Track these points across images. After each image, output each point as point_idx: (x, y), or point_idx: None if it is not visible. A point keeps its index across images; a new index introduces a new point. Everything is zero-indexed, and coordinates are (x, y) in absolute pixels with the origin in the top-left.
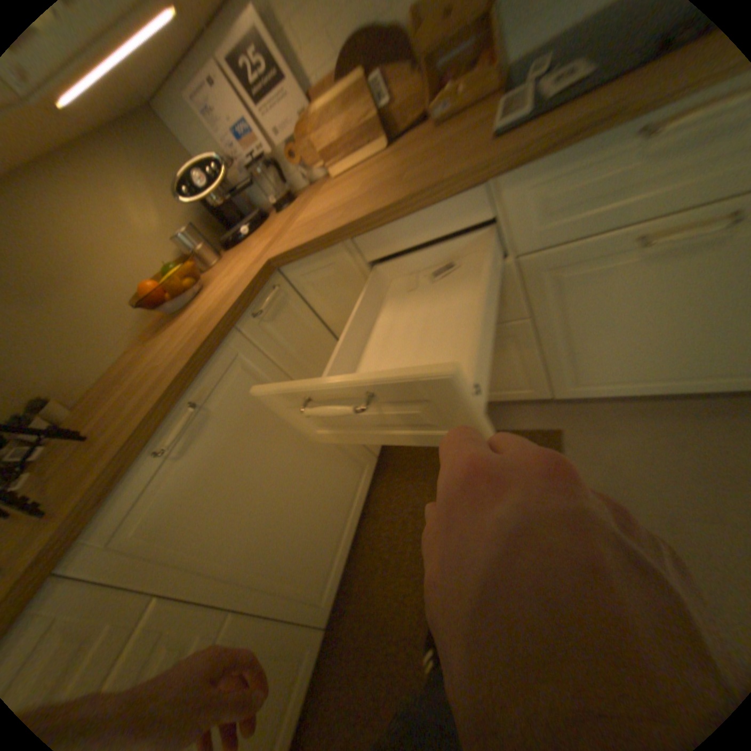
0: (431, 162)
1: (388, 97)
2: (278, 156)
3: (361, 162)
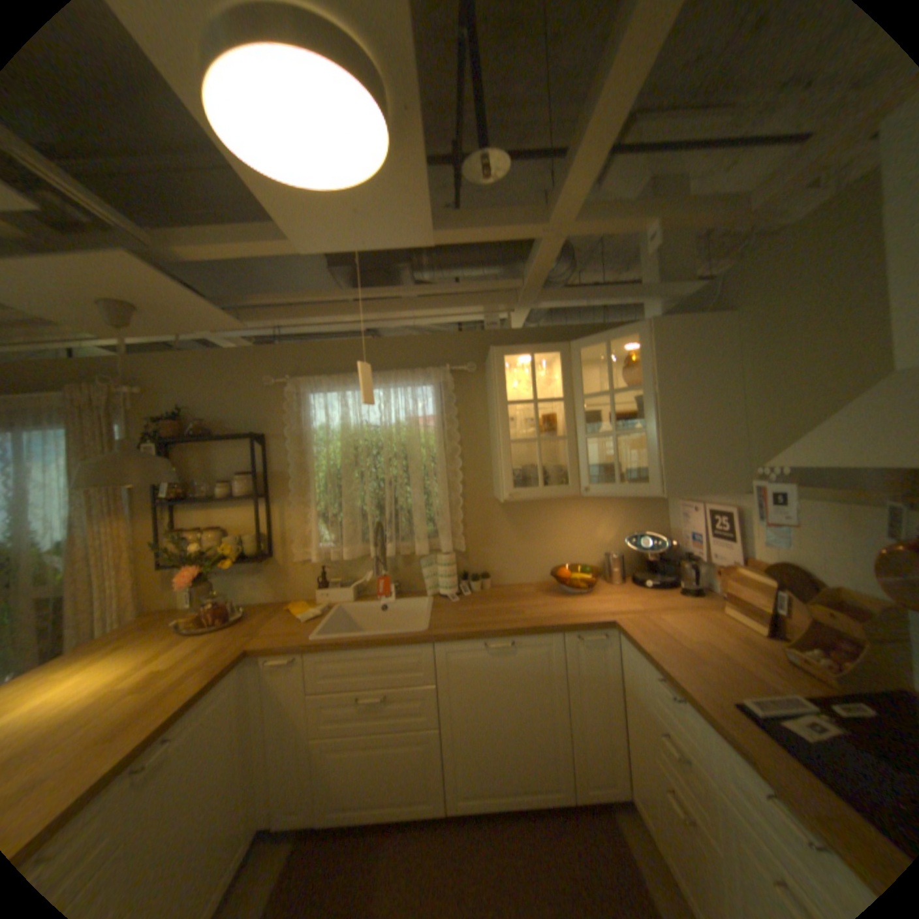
0: (718, 679)
1: (786, 615)
2: (714, 567)
3: (745, 628)
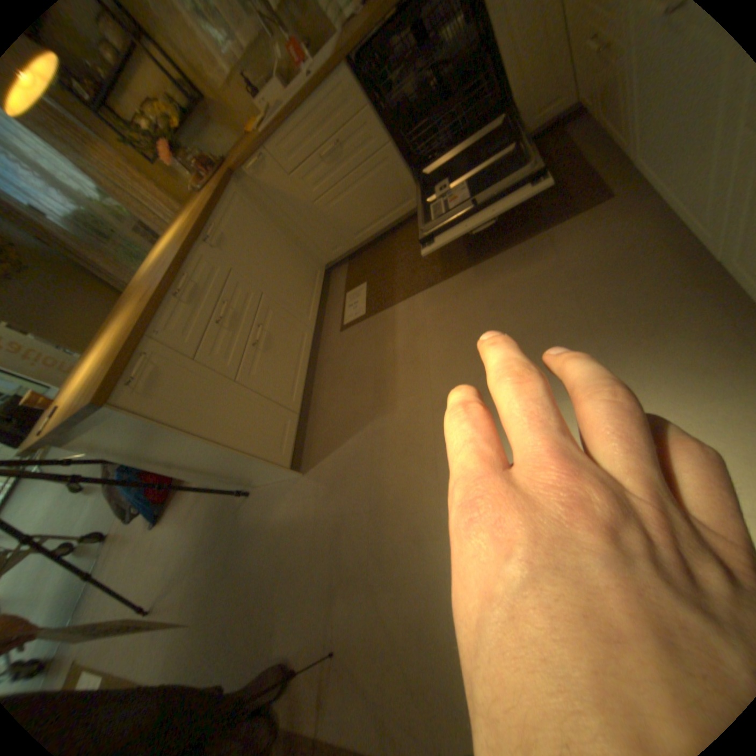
0: None
1: None
2: None
3: None
